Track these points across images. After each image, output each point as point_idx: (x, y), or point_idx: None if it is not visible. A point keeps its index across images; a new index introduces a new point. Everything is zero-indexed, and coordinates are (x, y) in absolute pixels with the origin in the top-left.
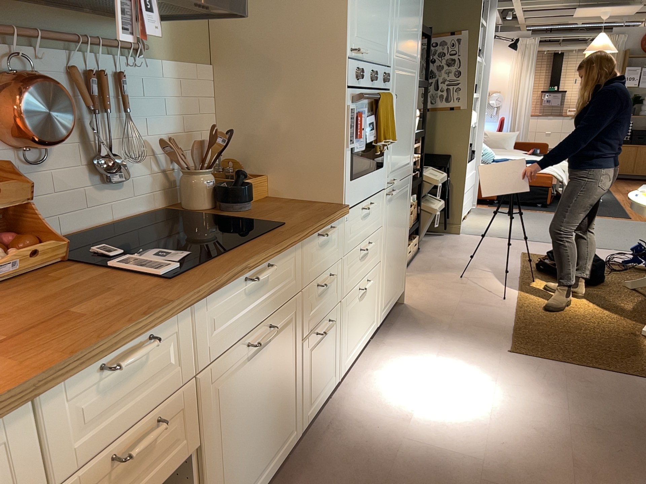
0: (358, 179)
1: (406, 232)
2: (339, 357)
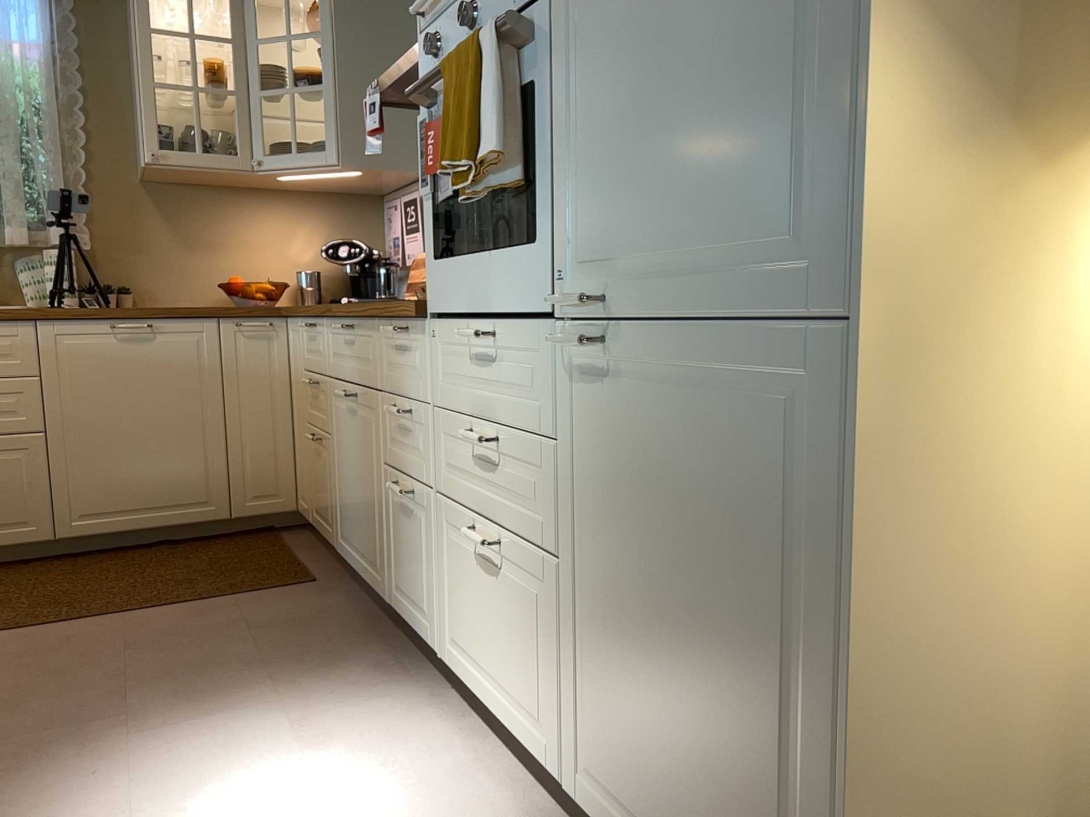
0: (455, 261)
1: (819, 684)
2: (439, 608)
